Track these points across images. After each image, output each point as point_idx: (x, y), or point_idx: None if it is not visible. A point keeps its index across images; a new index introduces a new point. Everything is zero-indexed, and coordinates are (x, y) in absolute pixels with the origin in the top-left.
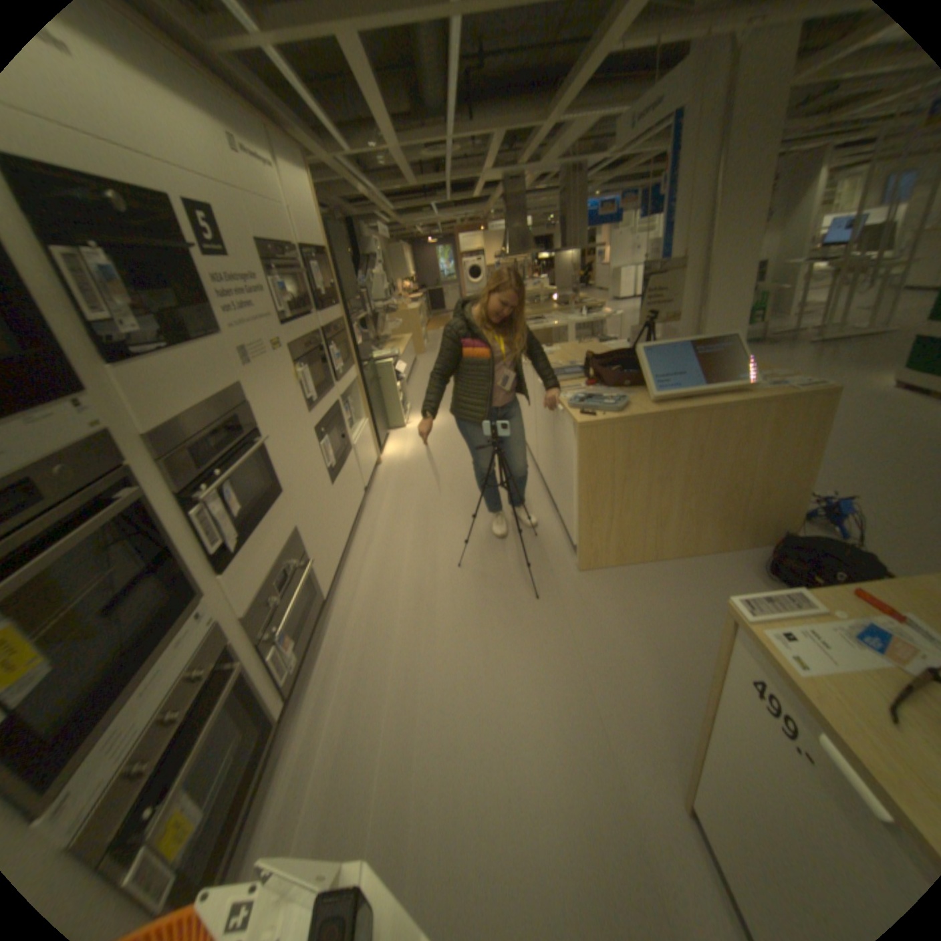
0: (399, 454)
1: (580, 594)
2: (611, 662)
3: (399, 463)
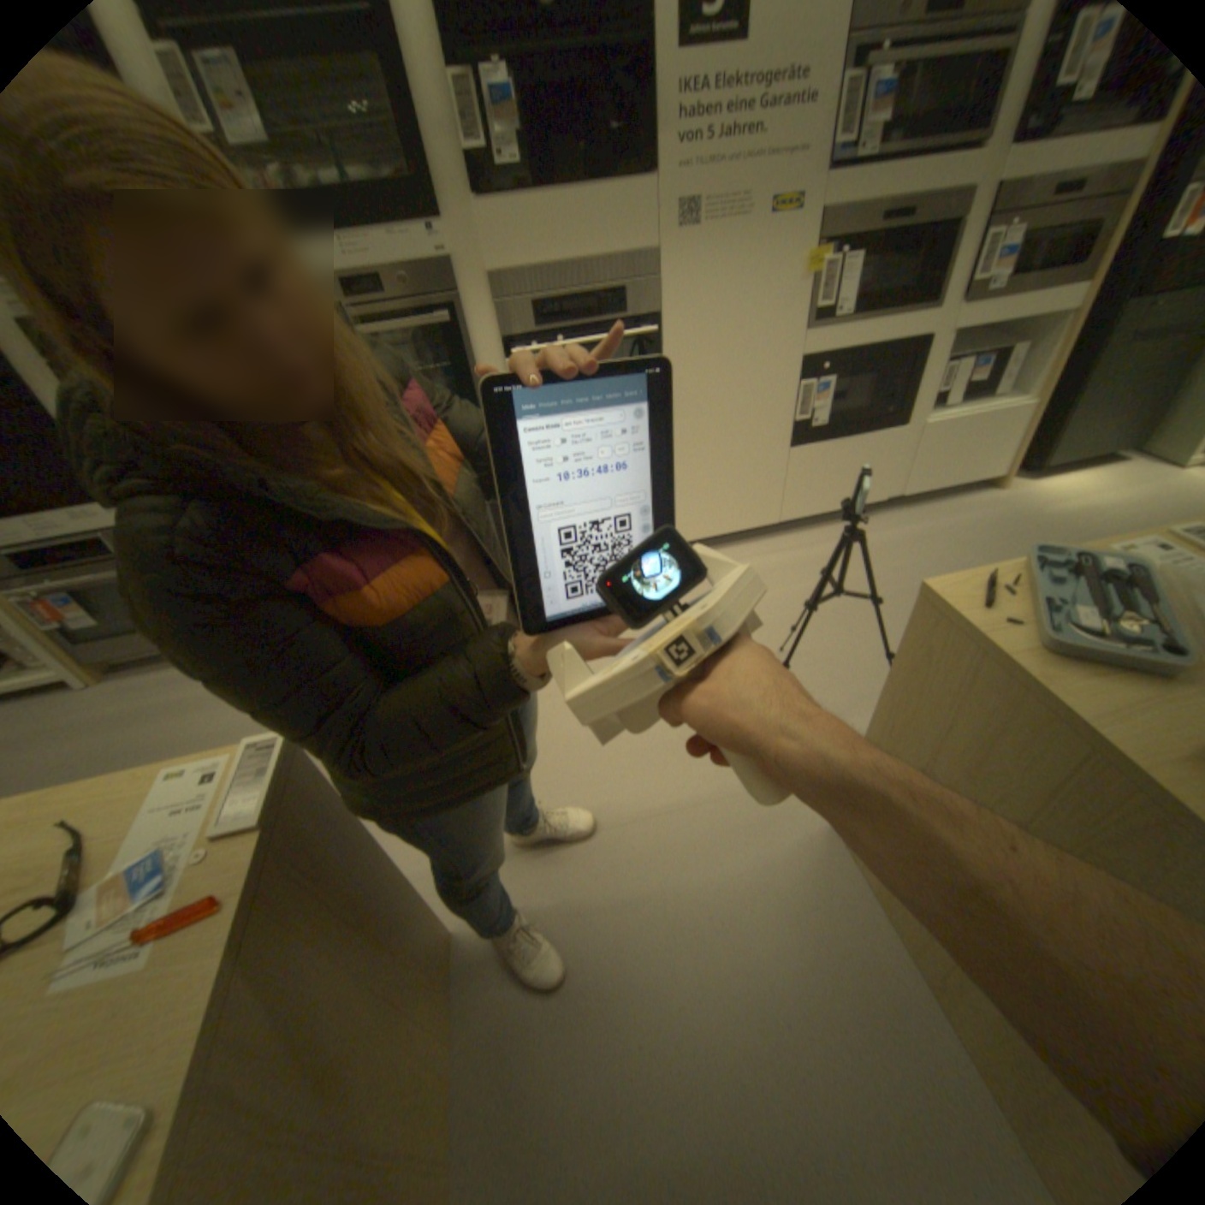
0: (1069, 497)
1: (781, 829)
2: (646, 871)
3: (1037, 508)
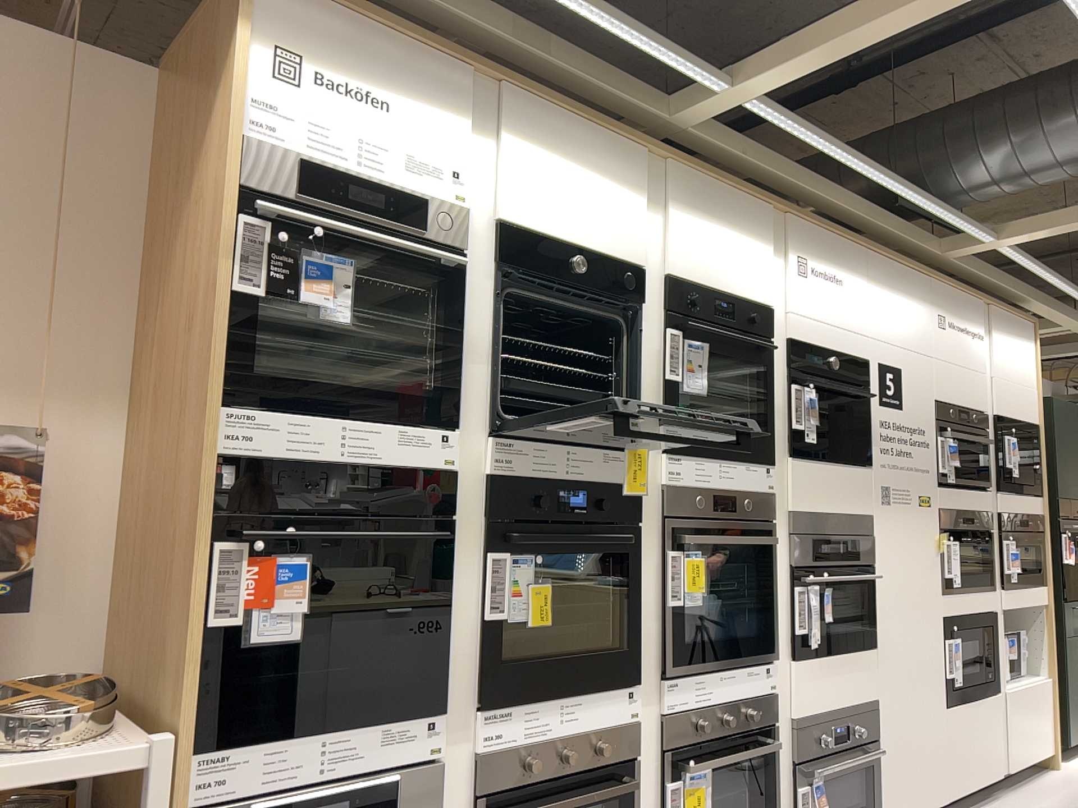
0: None
1: None
2: None
3: None
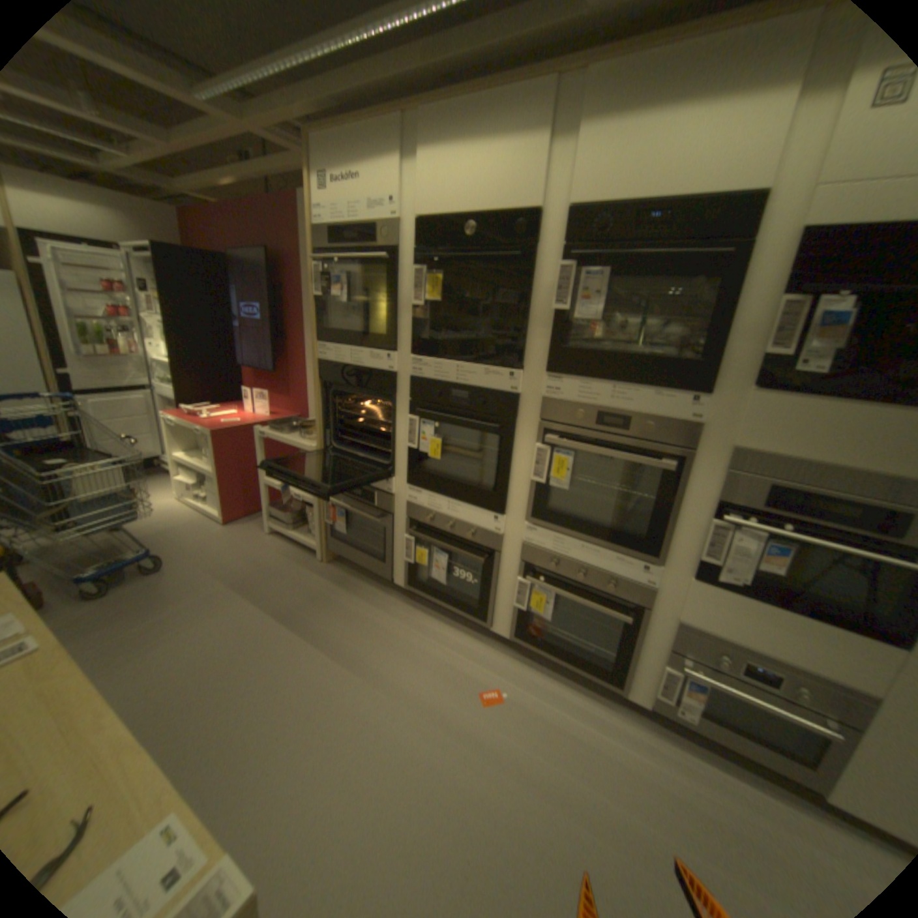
0: None
1: None
2: None
3: None
